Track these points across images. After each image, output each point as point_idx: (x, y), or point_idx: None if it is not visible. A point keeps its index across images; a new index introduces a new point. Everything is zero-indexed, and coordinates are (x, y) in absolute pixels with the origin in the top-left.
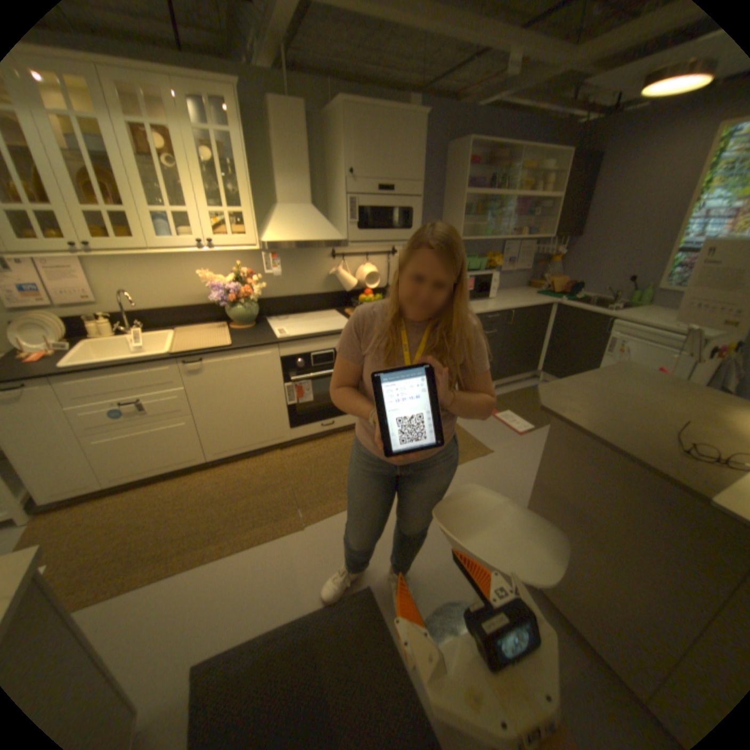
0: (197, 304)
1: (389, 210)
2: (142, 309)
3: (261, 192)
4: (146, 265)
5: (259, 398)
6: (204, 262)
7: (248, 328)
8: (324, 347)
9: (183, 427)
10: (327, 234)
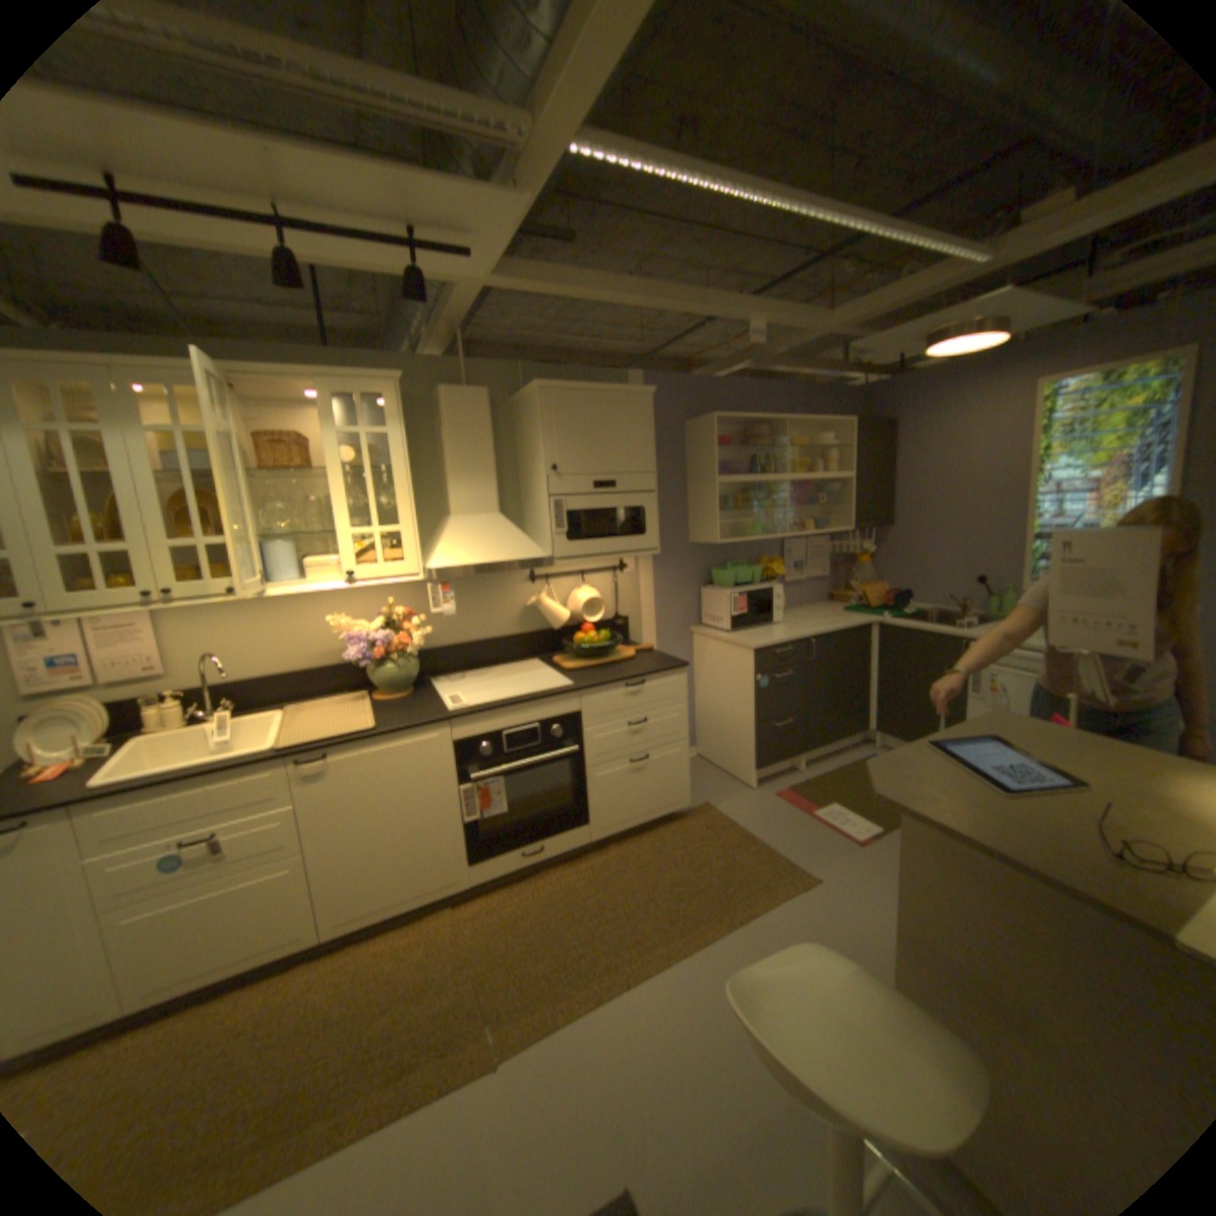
0: (324, 665)
1: (612, 512)
2: (235, 679)
3: (427, 501)
4: (251, 612)
5: (417, 813)
6: (339, 601)
7: (402, 696)
8: (524, 718)
9: (285, 877)
10: (524, 551)
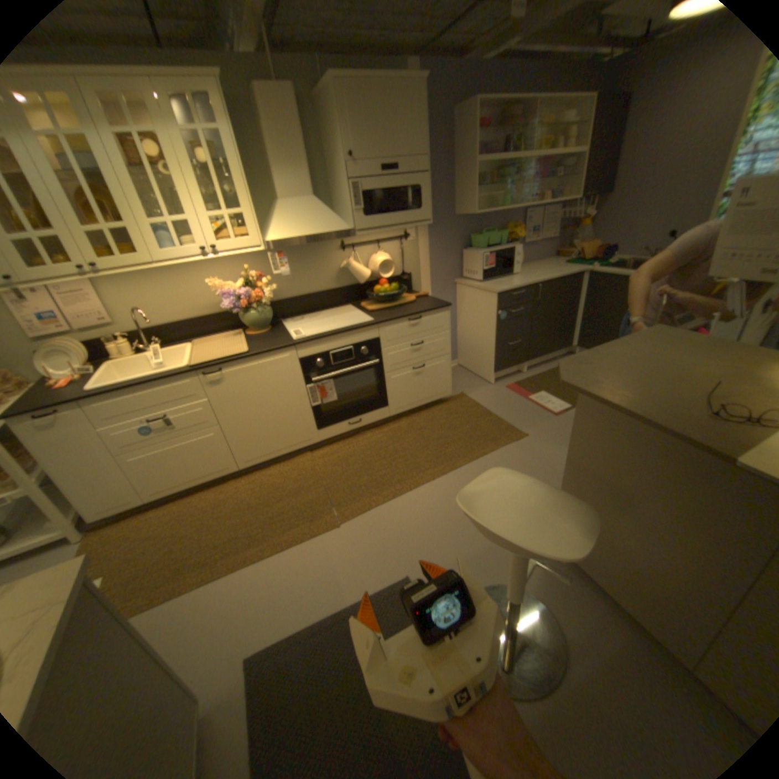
0: (212, 314)
1: (396, 190)
2: (158, 325)
3: (260, 189)
4: (156, 279)
5: (283, 402)
6: (212, 269)
7: (265, 332)
8: (343, 343)
9: (212, 437)
10: (333, 225)
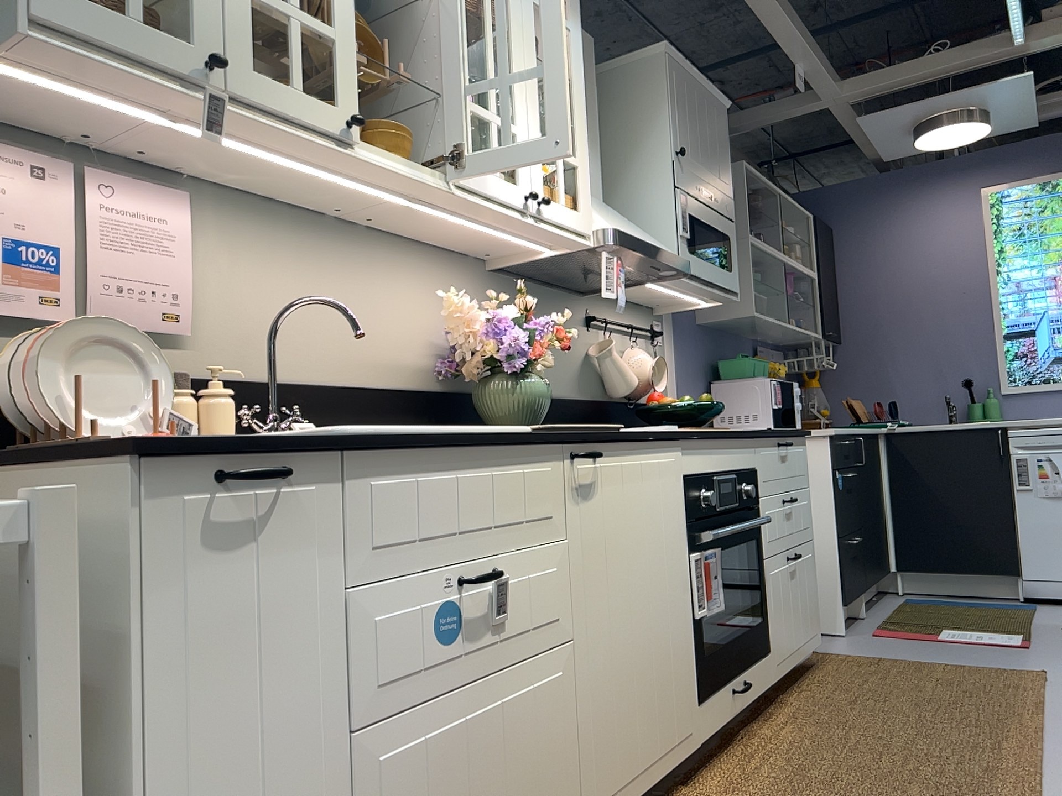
0: (392, 386)
1: (709, 233)
2: (282, 380)
3: None
4: (313, 261)
5: (663, 590)
6: (414, 283)
7: None
8: (726, 461)
9: (556, 686)
10: (664, 246)
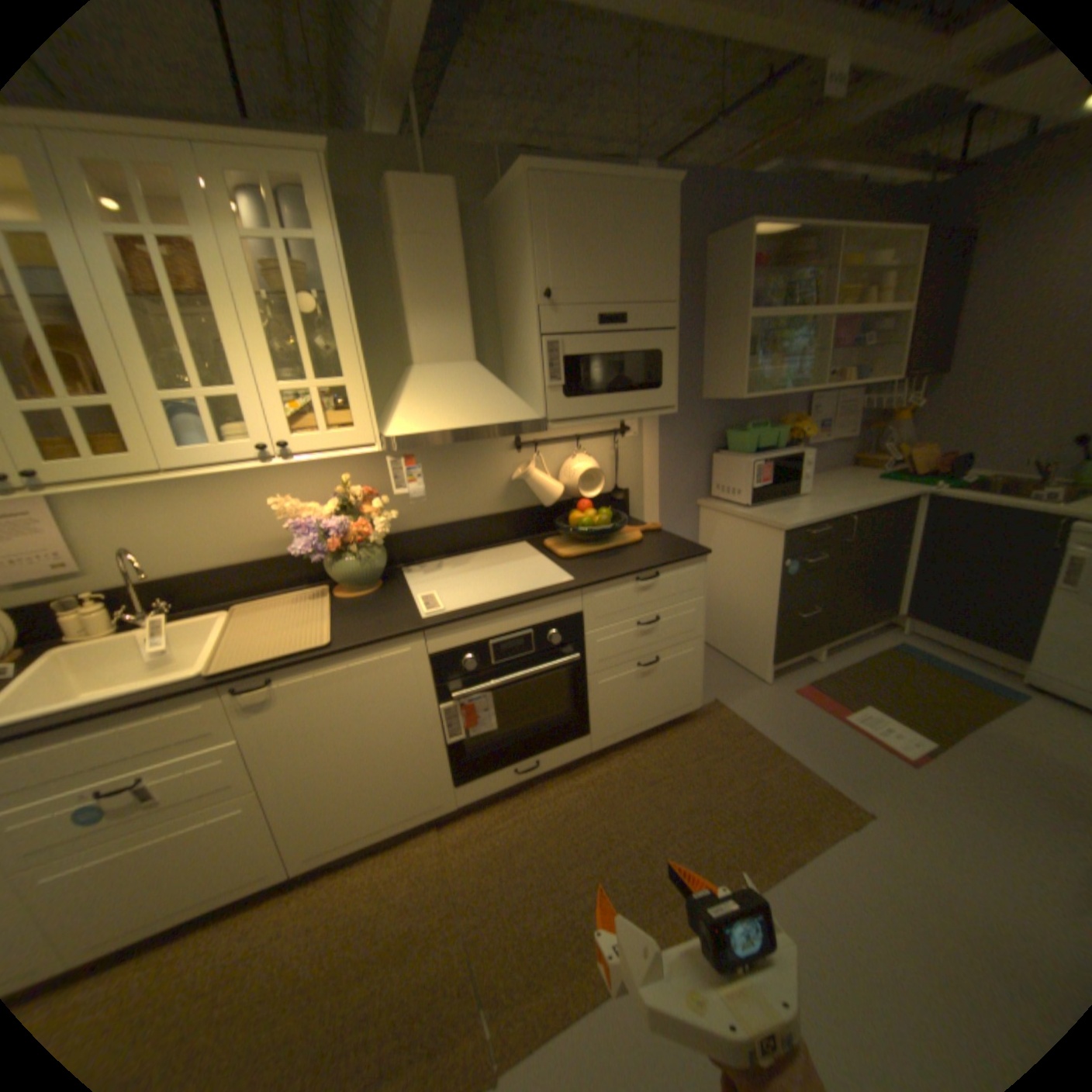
0: (274, 556)
1: (620, 357)
2: (169, 576)
3: (383, 347)
4: (176, 494)
5: (391, 738)
6: (284, 478)
7: (368, 593)
8: (514, 624)
9: (237, 819)
10: (509, 410)
